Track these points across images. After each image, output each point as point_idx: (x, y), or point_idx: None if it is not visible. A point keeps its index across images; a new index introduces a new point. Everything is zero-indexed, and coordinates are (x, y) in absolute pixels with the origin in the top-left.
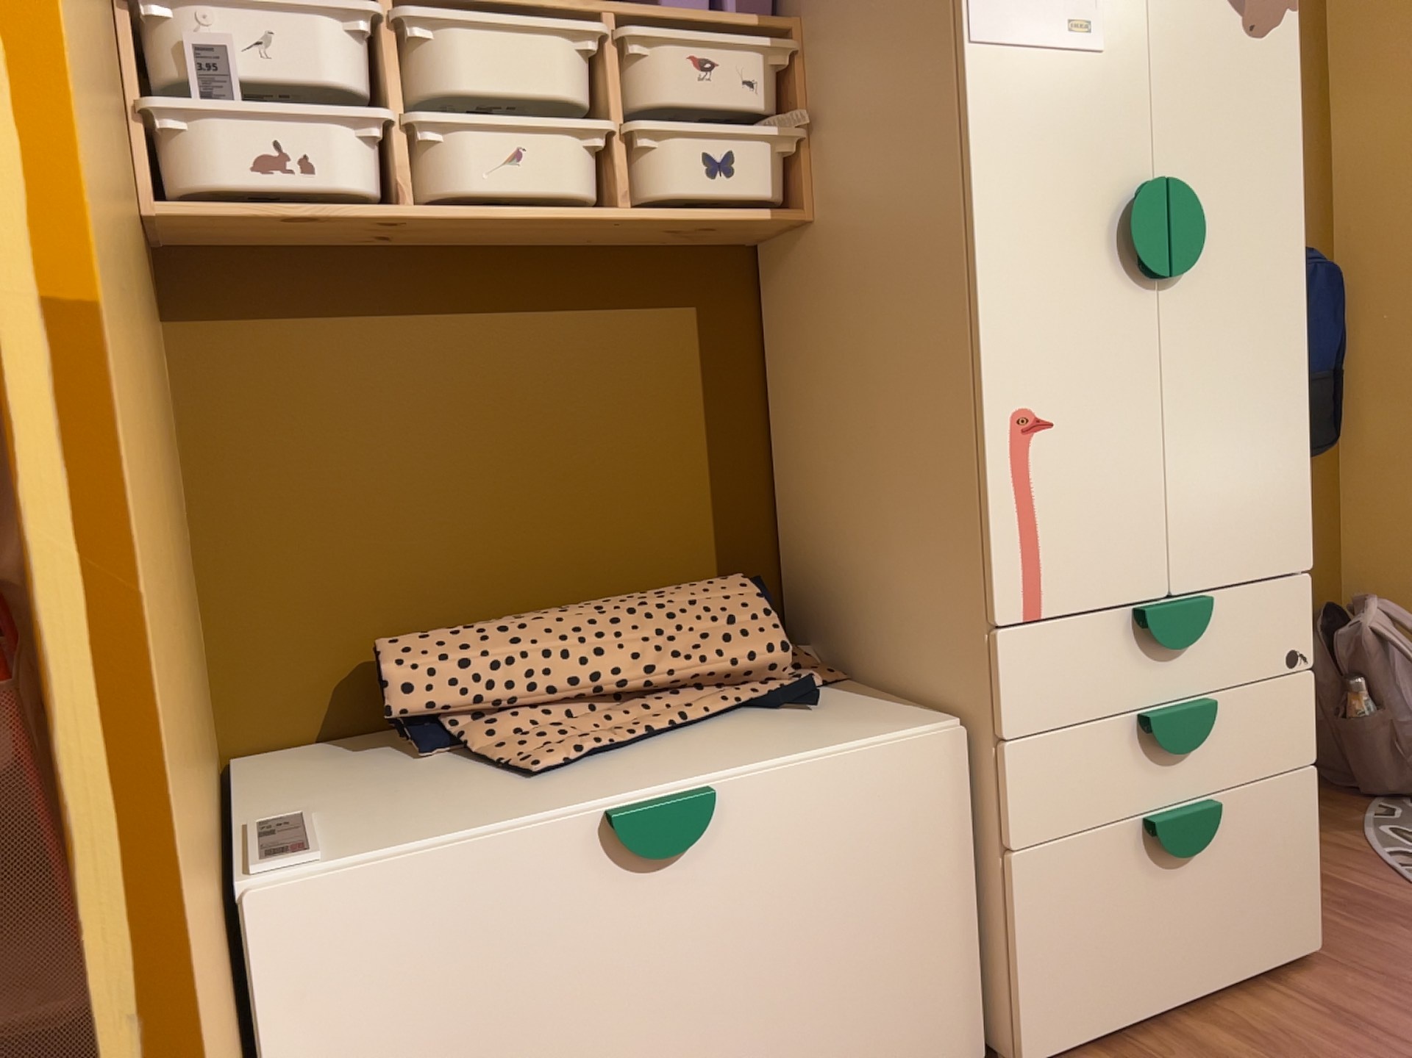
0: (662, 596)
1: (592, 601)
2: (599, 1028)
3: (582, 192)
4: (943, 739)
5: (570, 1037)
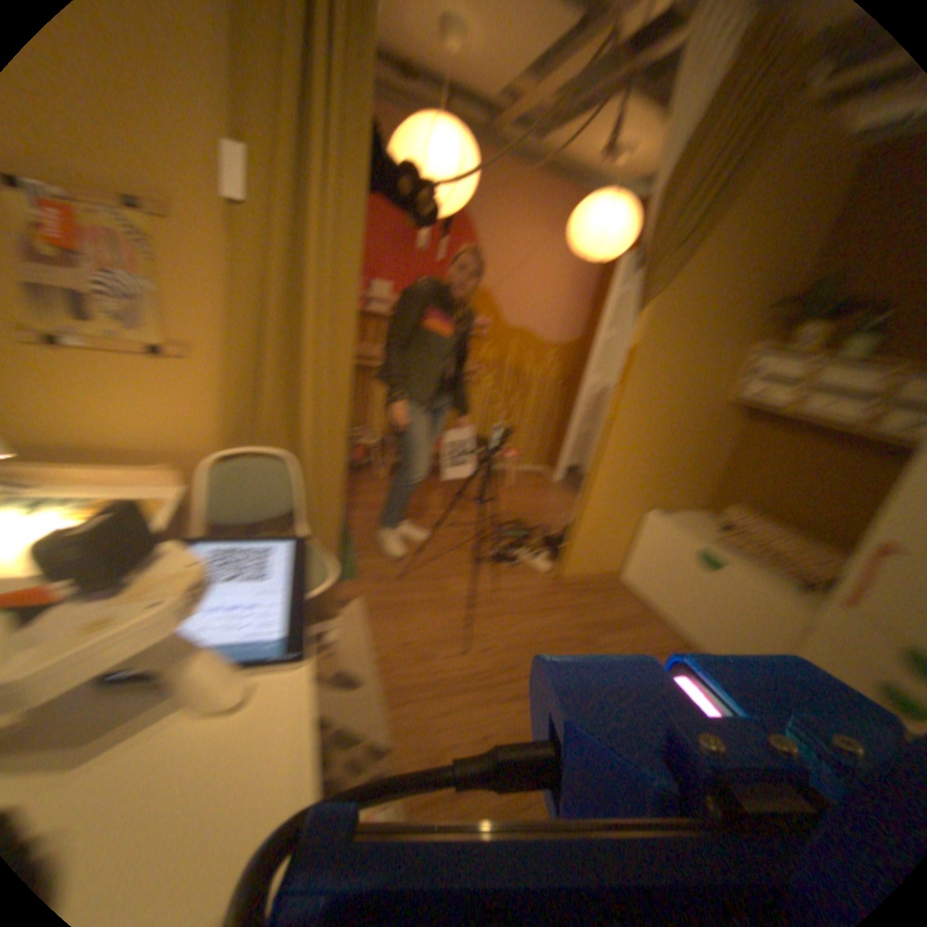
0: (817, 546)
1: (796, 534)
2: (678, 585)
3: (850, 419)
4: (800, 614)
5: (673, 581)
